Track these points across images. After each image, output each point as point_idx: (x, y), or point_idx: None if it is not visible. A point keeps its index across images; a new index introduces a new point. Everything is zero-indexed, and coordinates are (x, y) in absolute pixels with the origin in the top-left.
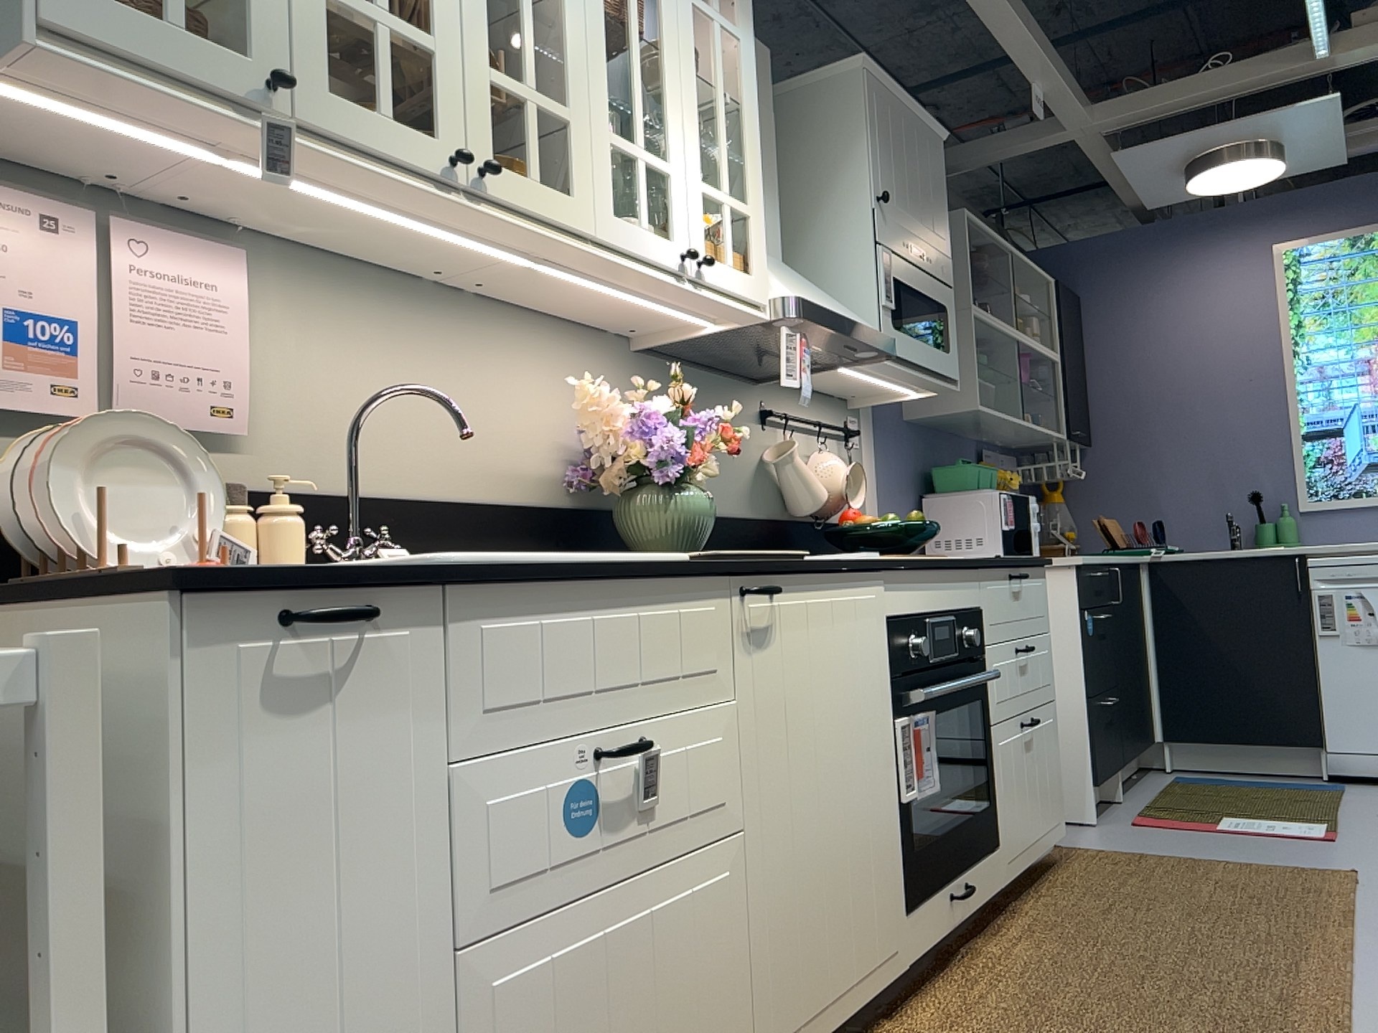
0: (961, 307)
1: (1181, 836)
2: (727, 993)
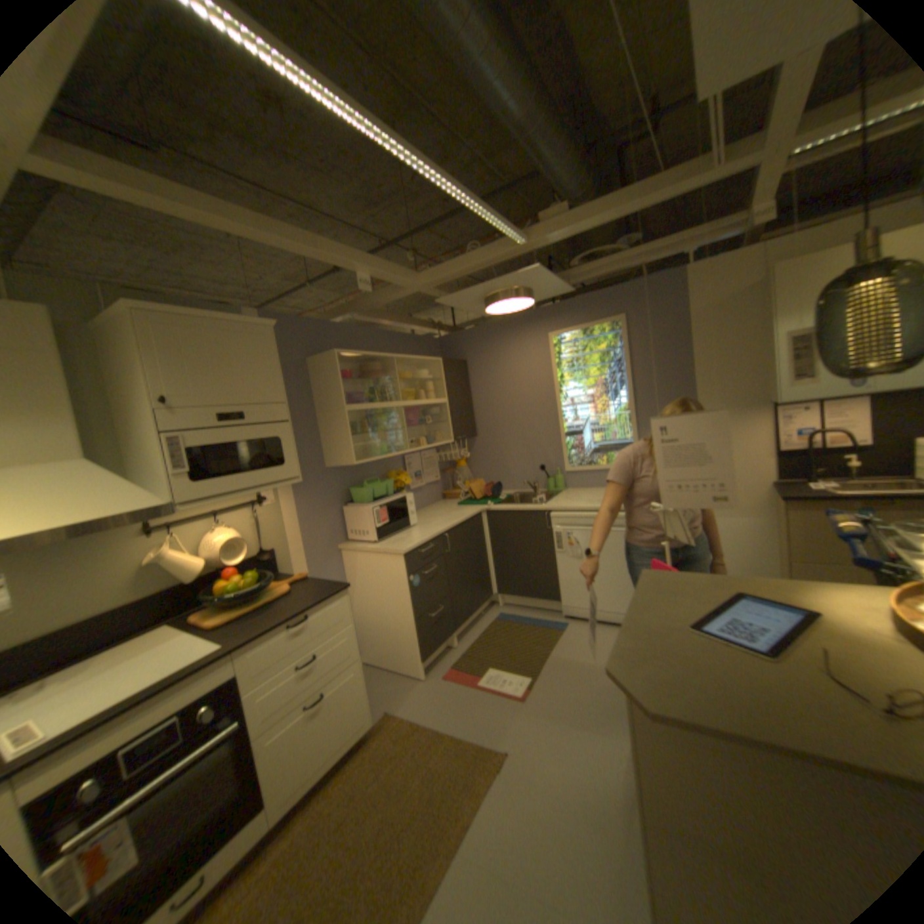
0: (340, 406)
1: (454, 697)
2: None
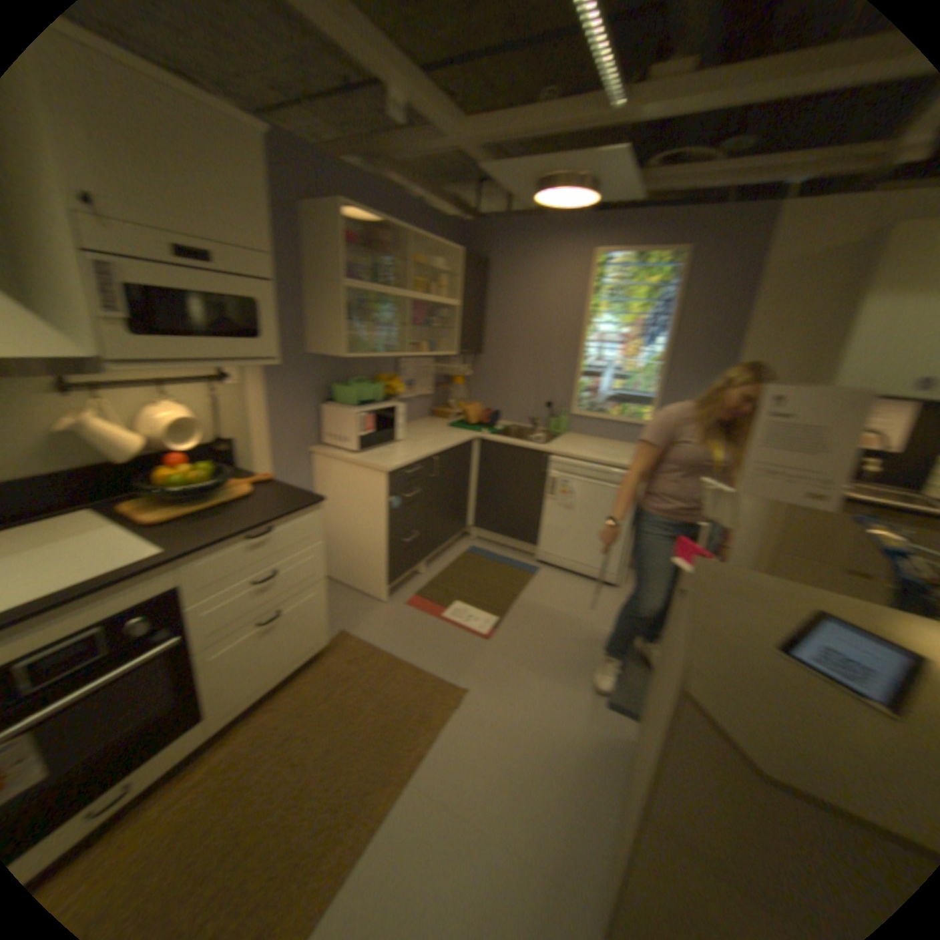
0: (340, 278)
1: (419, 623)
2: None
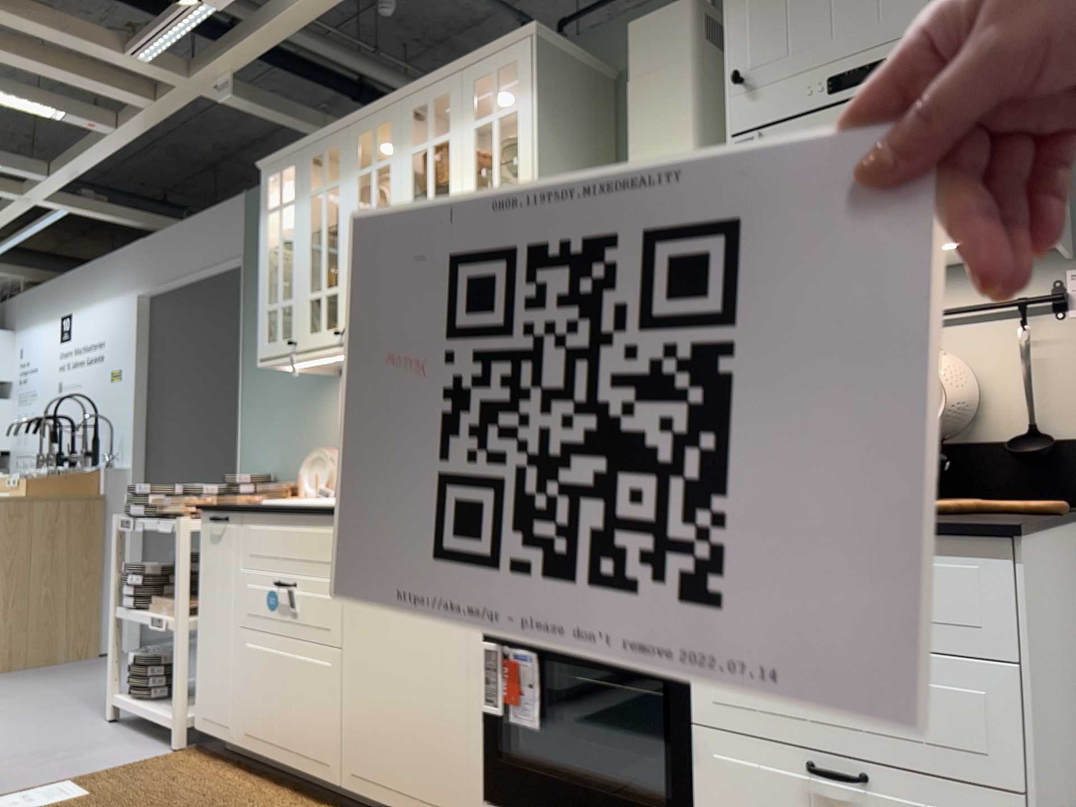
0: None
1: None
2: (325, 721)
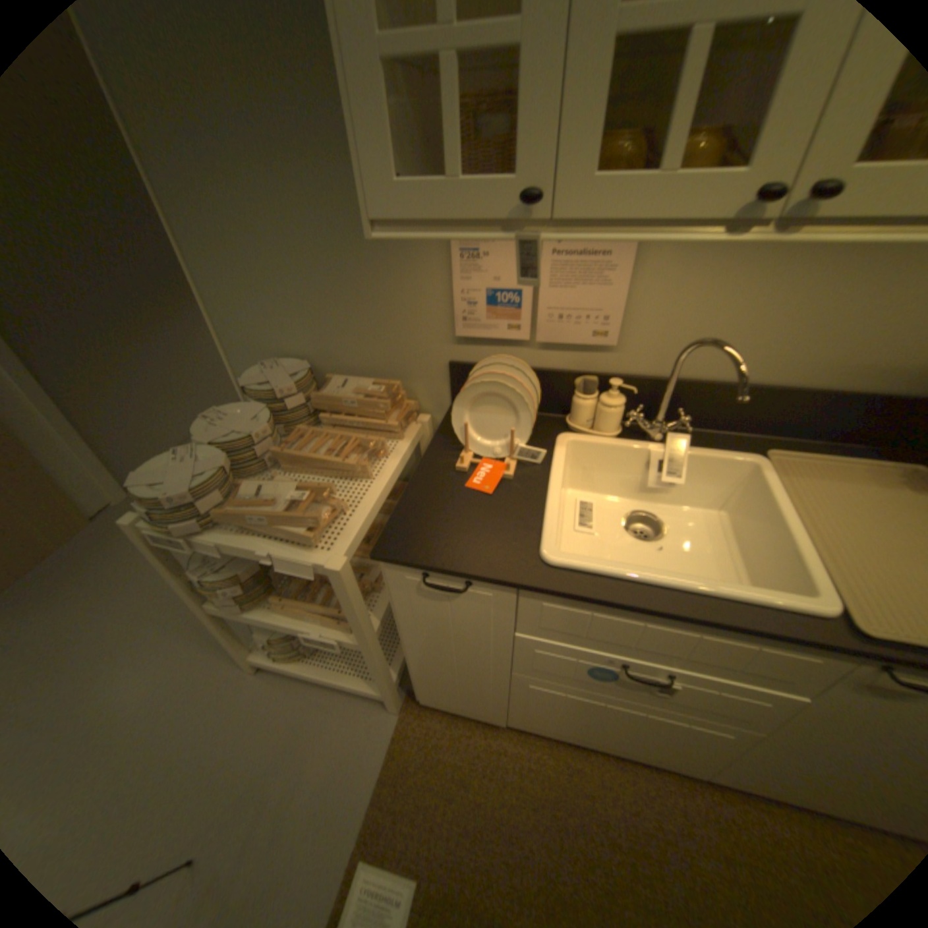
0: None
1: None
2: (704, 759)
